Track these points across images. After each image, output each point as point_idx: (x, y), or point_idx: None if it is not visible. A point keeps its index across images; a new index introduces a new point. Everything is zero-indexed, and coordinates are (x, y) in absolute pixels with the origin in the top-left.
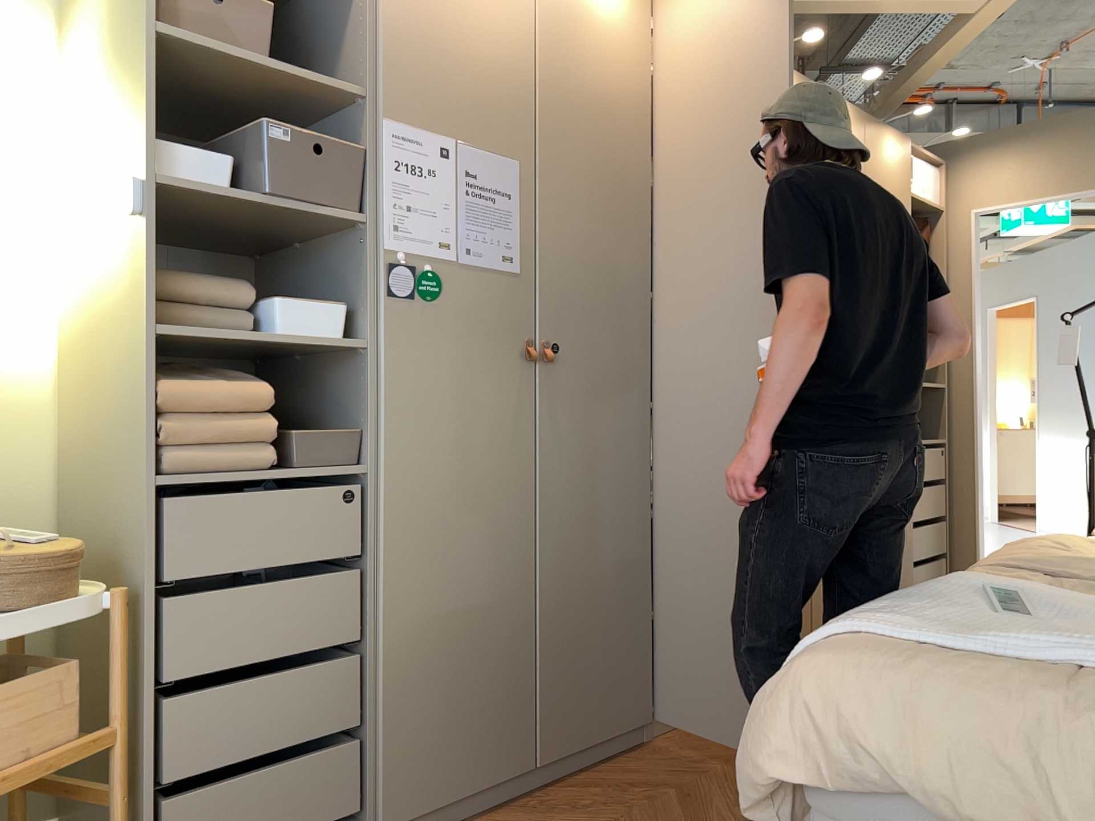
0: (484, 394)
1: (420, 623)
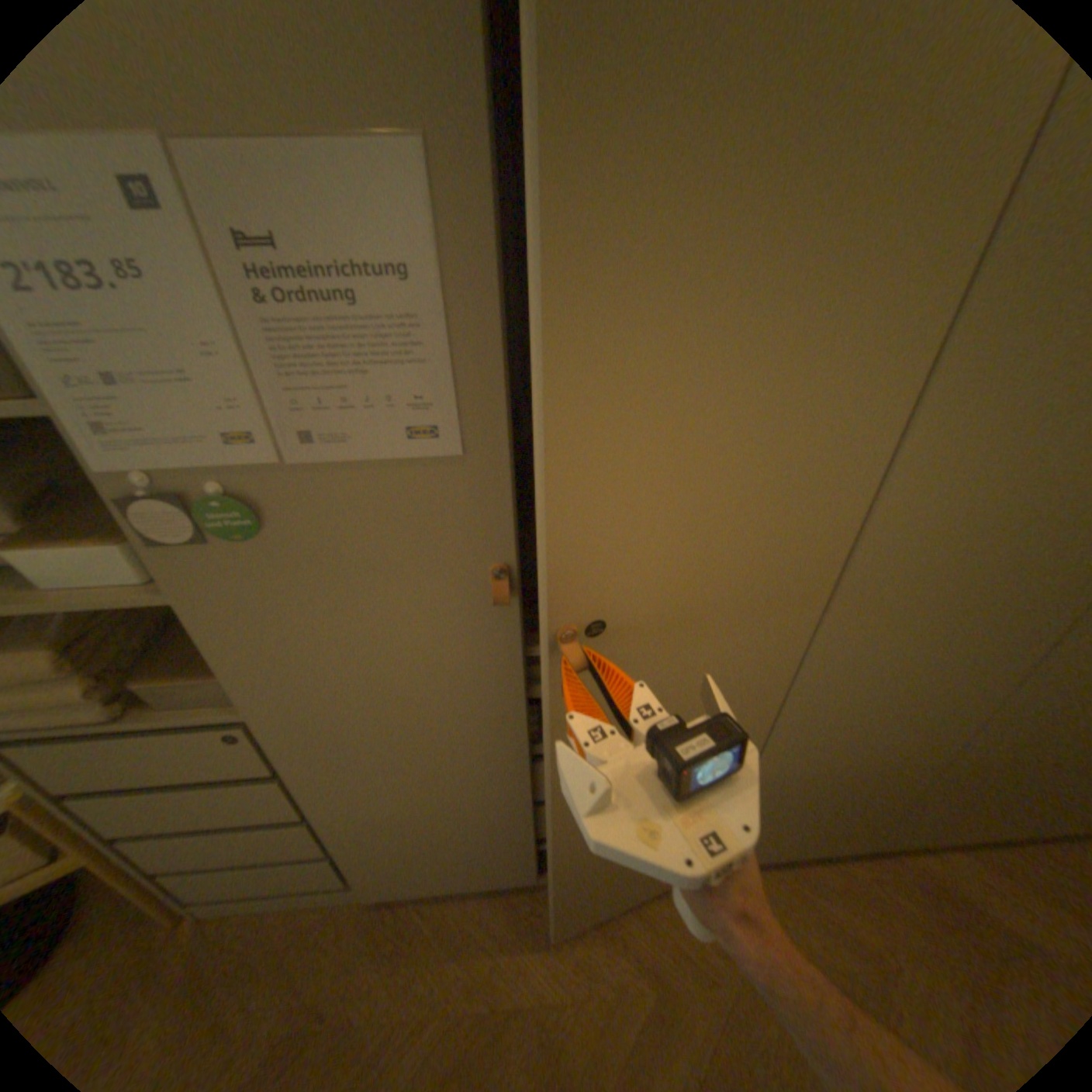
0: (416, 645)
1: (368, 821)
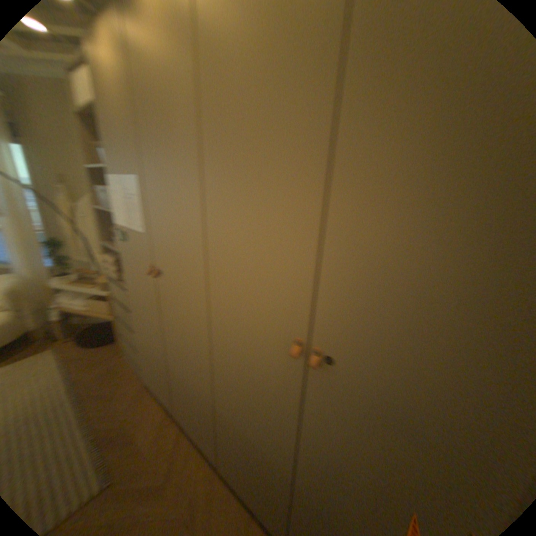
0: (140, 283)
1: (139, 343)
